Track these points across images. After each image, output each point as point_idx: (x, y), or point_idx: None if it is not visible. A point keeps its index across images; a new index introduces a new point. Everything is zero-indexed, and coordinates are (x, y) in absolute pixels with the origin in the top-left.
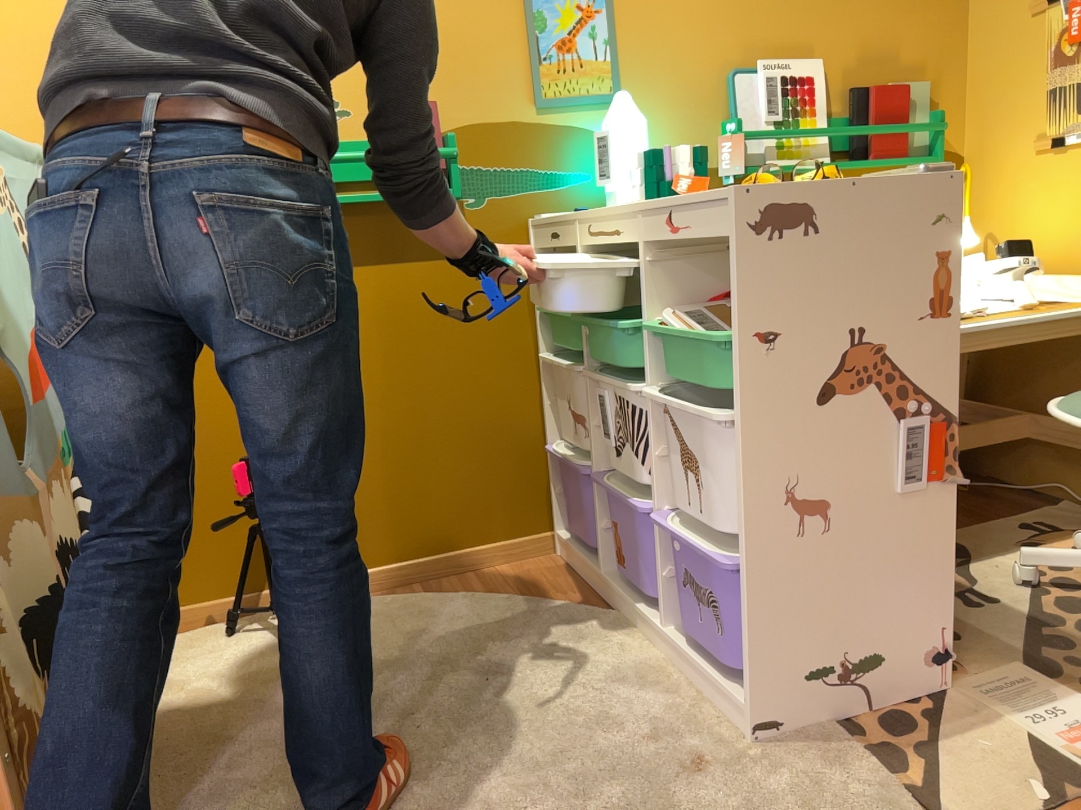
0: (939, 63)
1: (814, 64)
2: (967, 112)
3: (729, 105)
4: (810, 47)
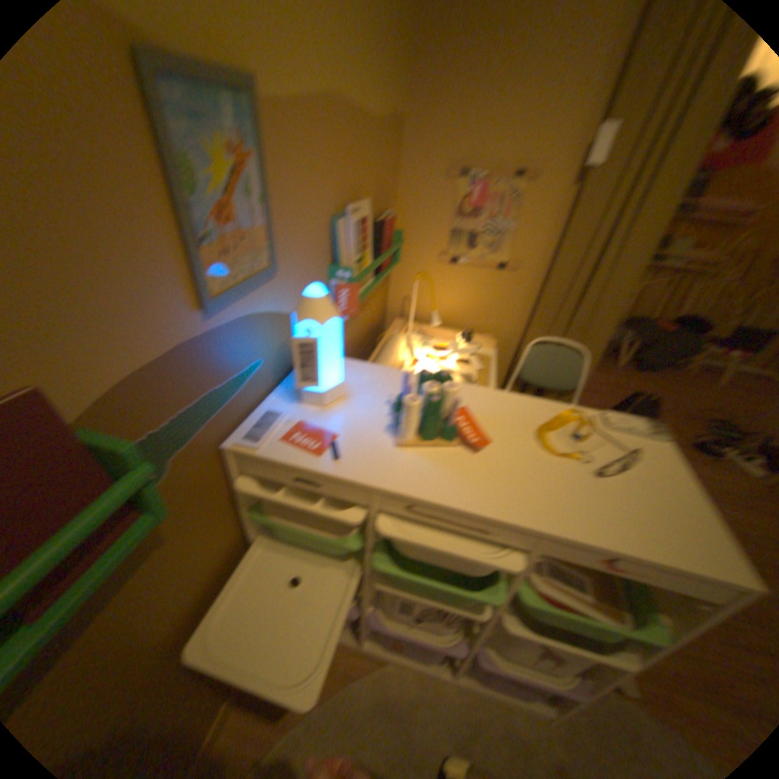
0: (395, 190)
1: (369, 201)
2: (399, 221)
3: (334, 246)
4: (365, 183)
